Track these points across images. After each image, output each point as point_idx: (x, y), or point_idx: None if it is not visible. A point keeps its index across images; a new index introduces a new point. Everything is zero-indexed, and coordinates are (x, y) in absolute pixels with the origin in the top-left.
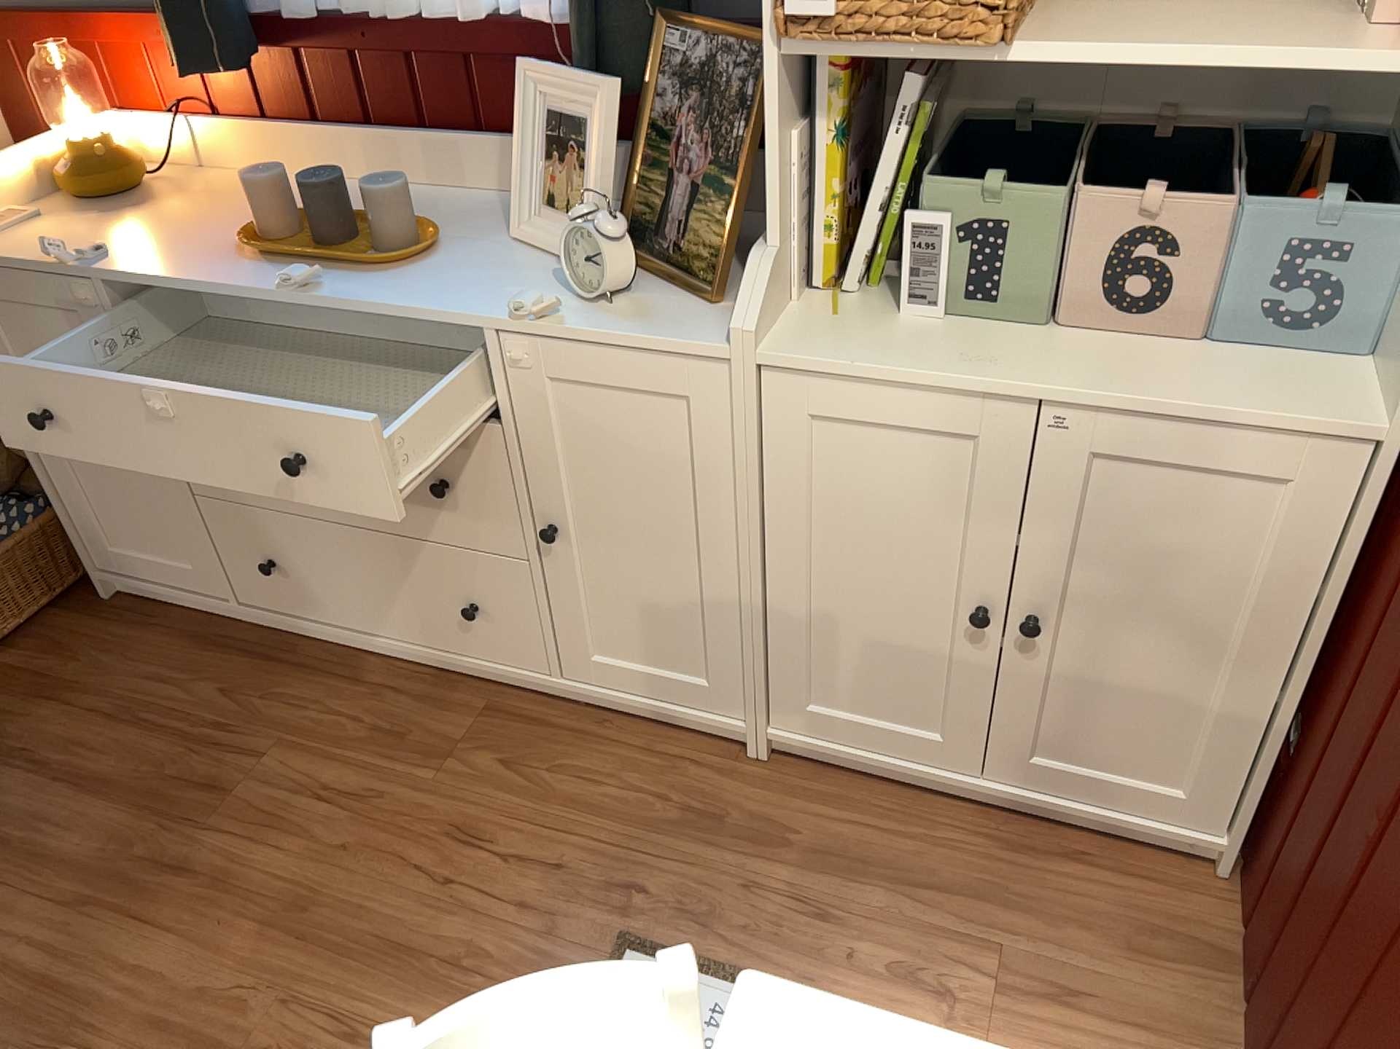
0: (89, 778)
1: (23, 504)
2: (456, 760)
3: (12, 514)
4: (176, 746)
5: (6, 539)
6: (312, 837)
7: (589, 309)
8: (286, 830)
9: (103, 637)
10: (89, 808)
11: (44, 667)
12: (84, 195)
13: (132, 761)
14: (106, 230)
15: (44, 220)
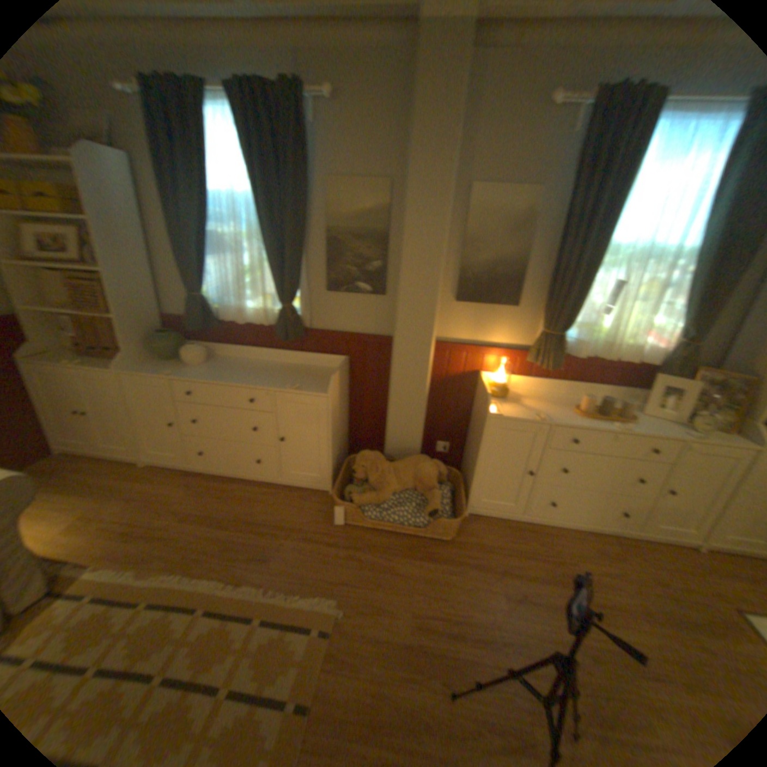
0: (534, 582)
1: (441, 487)
2: (630, 564)
3: (442, 490)
4: (547, 568)
5: (446, 499)
6: (623, 594)
7: (707, 436)
8: (613, 593)
9: (477, 531)
10: (548, 593)
11: (471, 544)
12: (499, 395)
13: (541, 575)
14: (518, 407)
15: (495, 403)
